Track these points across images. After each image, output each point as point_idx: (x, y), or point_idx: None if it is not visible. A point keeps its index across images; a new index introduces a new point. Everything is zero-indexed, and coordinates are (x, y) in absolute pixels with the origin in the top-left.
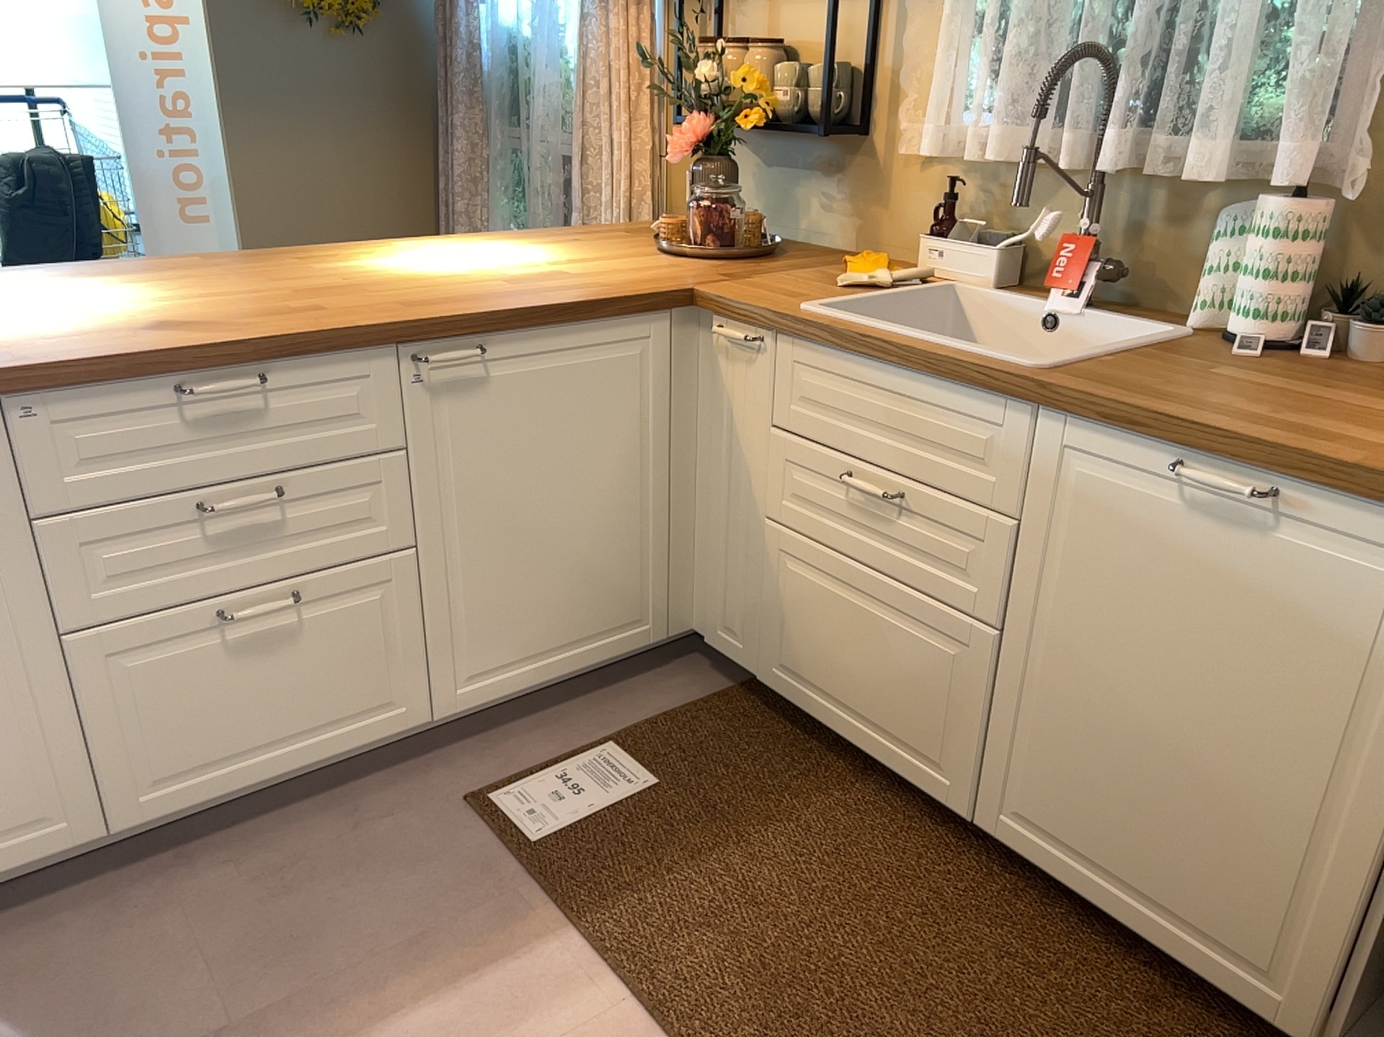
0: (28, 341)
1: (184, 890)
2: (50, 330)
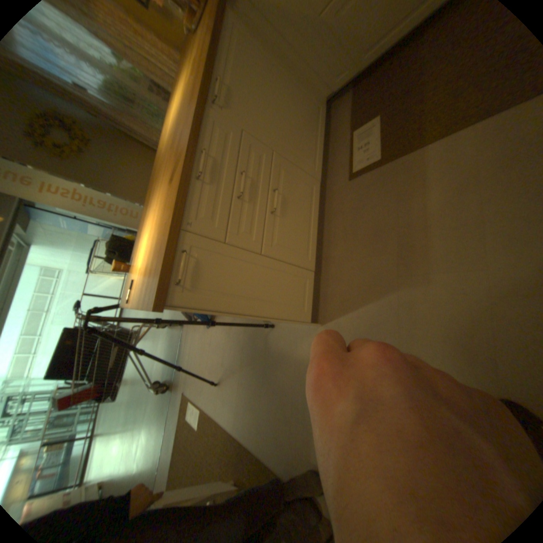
0: (162, 221)
1: (339, 260)
2: (160, 217)
